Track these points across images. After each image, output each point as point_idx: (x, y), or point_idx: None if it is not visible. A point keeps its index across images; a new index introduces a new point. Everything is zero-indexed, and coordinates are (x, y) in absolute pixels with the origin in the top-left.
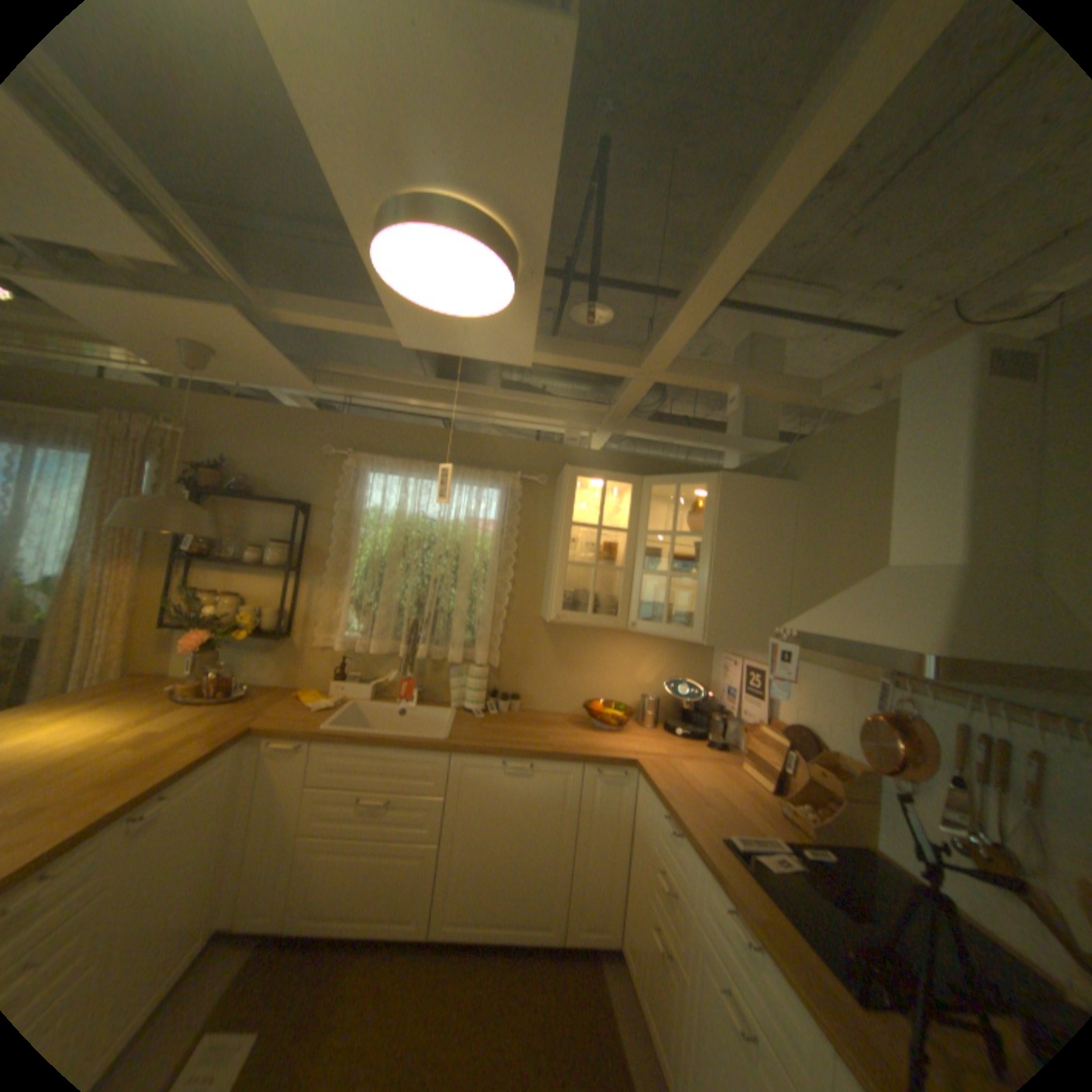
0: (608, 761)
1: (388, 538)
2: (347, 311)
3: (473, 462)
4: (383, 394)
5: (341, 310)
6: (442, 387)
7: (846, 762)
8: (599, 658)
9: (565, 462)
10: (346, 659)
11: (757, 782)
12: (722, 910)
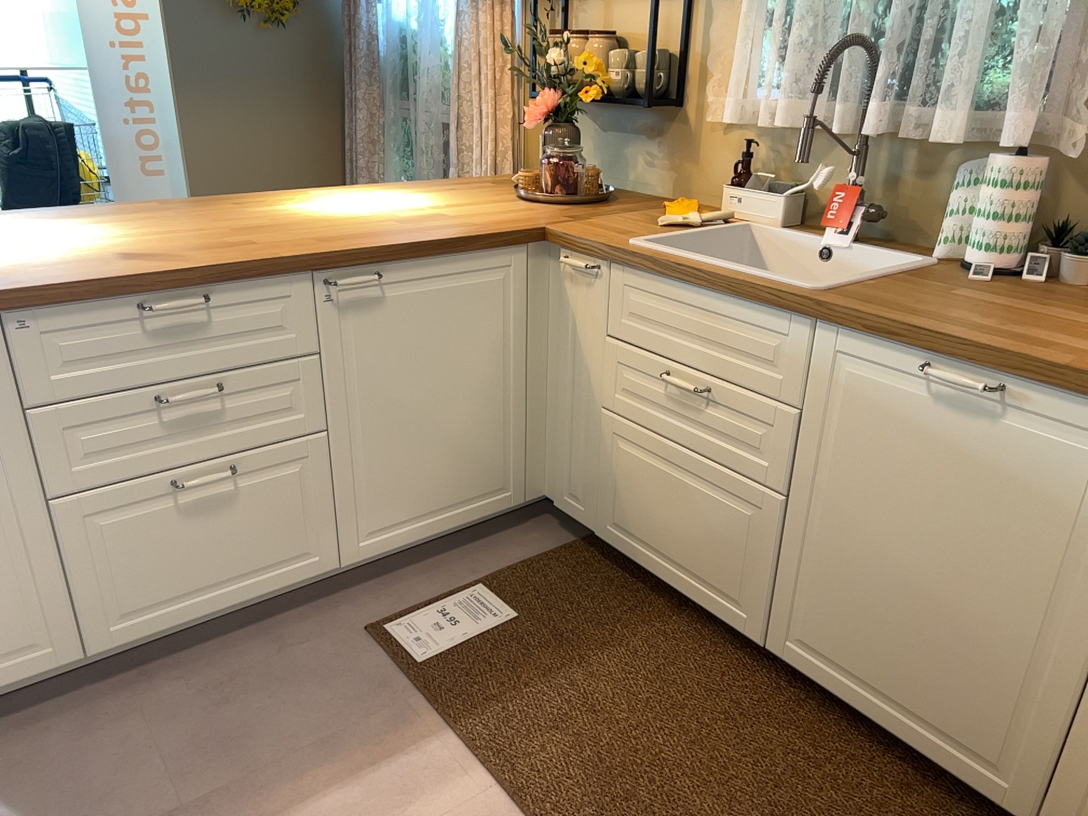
0: None
1: None
2: None
3: None
4: None
5: None
6: None
7: None
8: None
9: None
10: (750, 143)
11: None
12: None
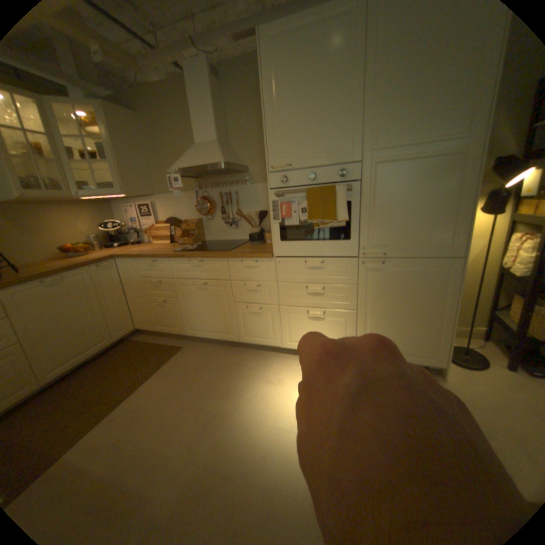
0: (99, 259)
1: None
2: None
3: None
4: None
5: None
6: None
7: (189, 220)
8: (48, 222)
9: None
10: None
11: (161, 243)
12: (183, 265)
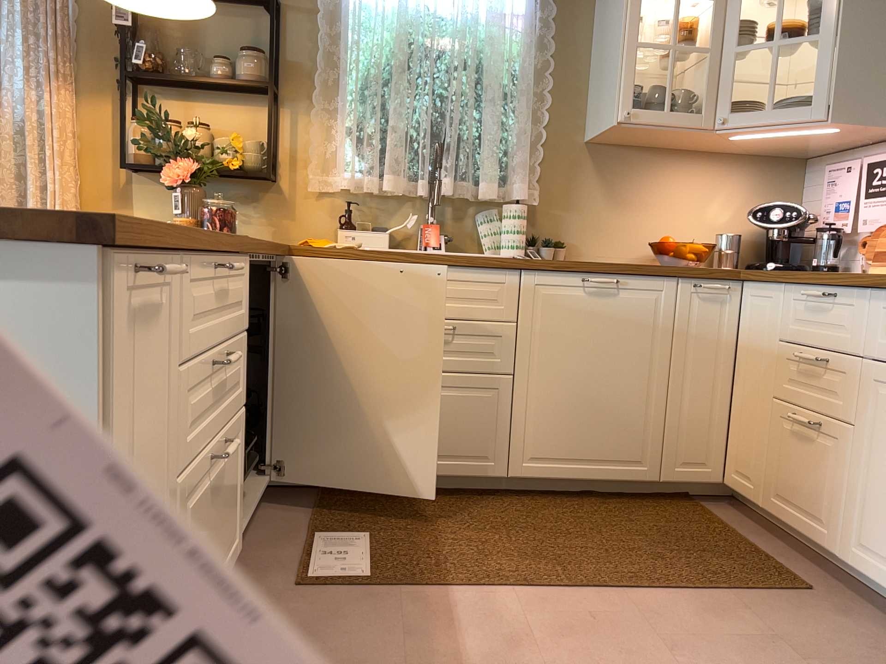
0: (708, 271)
1: (386, 44)
2: None
3: None
4: None
5: None
6: None
7: None
8: (660, 192)
9: None
10: (351, 202)
11: None
12: None
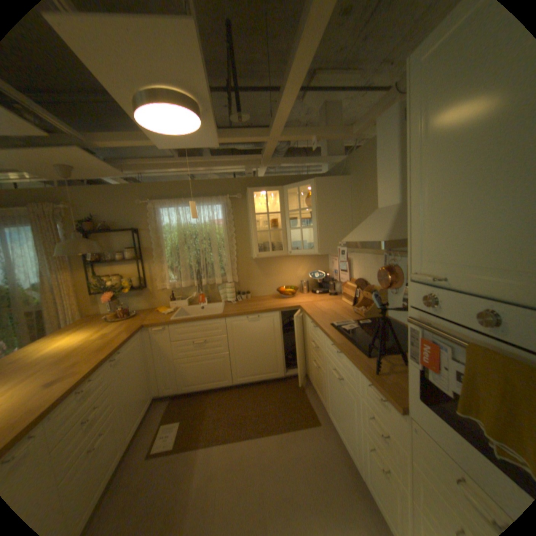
0: (288, 308)
1: (176, 237)
2: (128, 136)
3: (205, 194)
4: (155, 170)
5: (125, 136)
6: (182, 162)
7: (376, 288)
8: (279, 270)
9: (247, 185)
10: (173, 292)
11: (347, 303)
12: (330, 346)
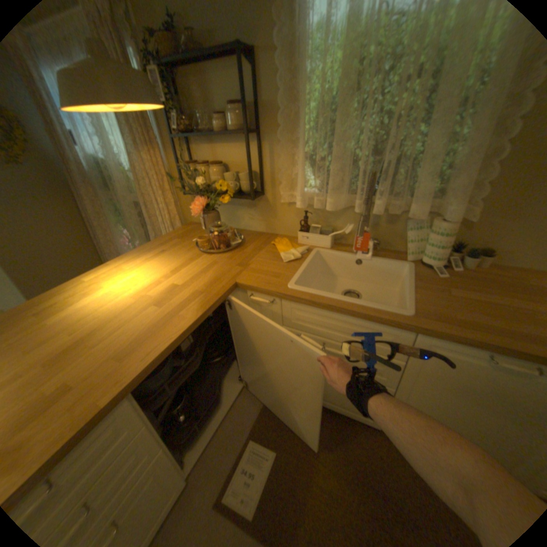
0: None
1: (338, 66)
2: None
3: None
4: None
5: None
6: None
7: None
8: None
9: None
10: (307, 212)
11: None
12: None
